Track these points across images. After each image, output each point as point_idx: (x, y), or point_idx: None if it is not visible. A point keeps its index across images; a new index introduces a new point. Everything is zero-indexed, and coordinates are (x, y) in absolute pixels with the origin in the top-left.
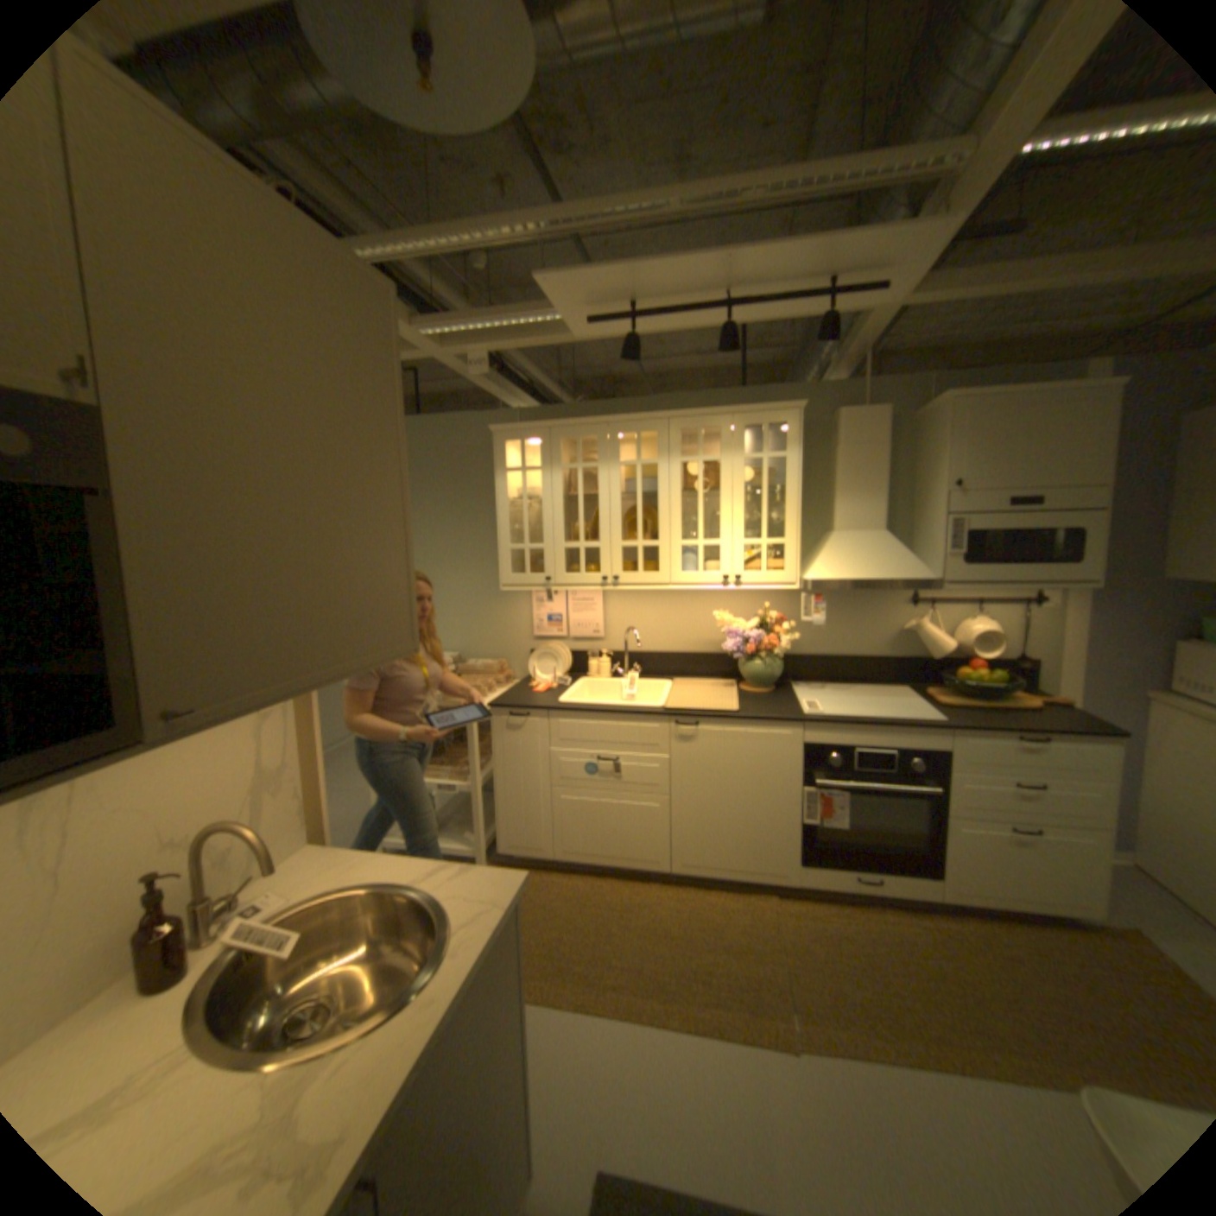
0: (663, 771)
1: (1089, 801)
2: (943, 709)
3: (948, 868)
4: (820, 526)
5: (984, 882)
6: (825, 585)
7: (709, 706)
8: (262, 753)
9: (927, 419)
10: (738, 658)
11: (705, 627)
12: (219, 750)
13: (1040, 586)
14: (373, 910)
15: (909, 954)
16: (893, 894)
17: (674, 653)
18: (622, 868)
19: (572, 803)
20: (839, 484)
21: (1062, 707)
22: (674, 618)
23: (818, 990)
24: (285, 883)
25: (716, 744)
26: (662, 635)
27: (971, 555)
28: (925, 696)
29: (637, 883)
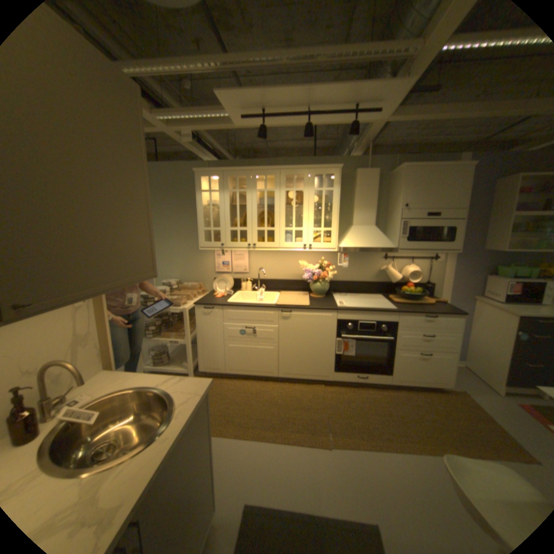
0: (275, 332)
1: (450, 341)
2: (395, 304)
3: (394, 370)
4: (347, 223)
5: (408, 375)
6: (348, 249)
7: (296, 303)
8: (77, 326)
9: (394, 176)
10: (309, 282)
11: (295, 268)
12: (53, 325)
13: (437, 251)
14: (137, 399)
15: (377, 406)
16: (372, 381)
17: (281, 280)
18: (256, 375)
19: (234, 347)
20: (356, 204)
21: (442, 303)
22: (281, 264)
23: (340, 422)
24: (92, 388)
25: (299, 320)
26: (276, 271)
27: (410, 237)
28: (388, 298)
29: (263, 382)
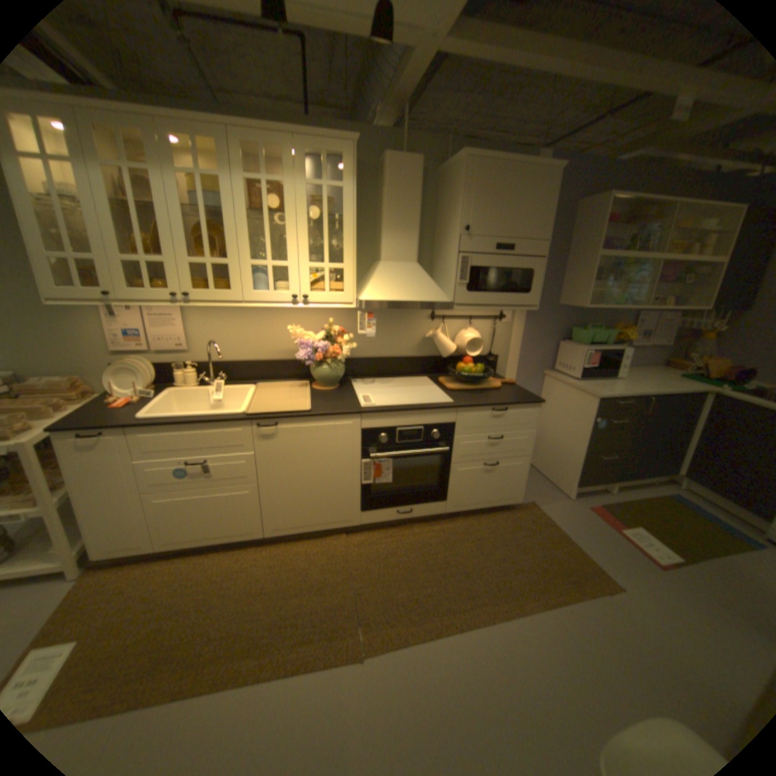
0: (249, 464)
1: (521, 441)
2: (449, 392)
3: (448, 492)
4: (370, 256)
5: (467, 496)
6: (374, 304)
7: (286, 407)
8: None
9: (446, 174)
10: (310, 363)
11: (282, 338)
12: None
13: (507, 308)
14: None
15: (427, 552)
16: (417, 514)
17: (257, 361)
18: (221, 543)
19: (164, 504)
20: (385, 220)
21: (509, 384)
22: (254, 331)
23: (373, 600)
24: None
25: (293, 437)
26: (244, 346)
27: (471, 284)
28: (437, 383)
29: (236, 550)
